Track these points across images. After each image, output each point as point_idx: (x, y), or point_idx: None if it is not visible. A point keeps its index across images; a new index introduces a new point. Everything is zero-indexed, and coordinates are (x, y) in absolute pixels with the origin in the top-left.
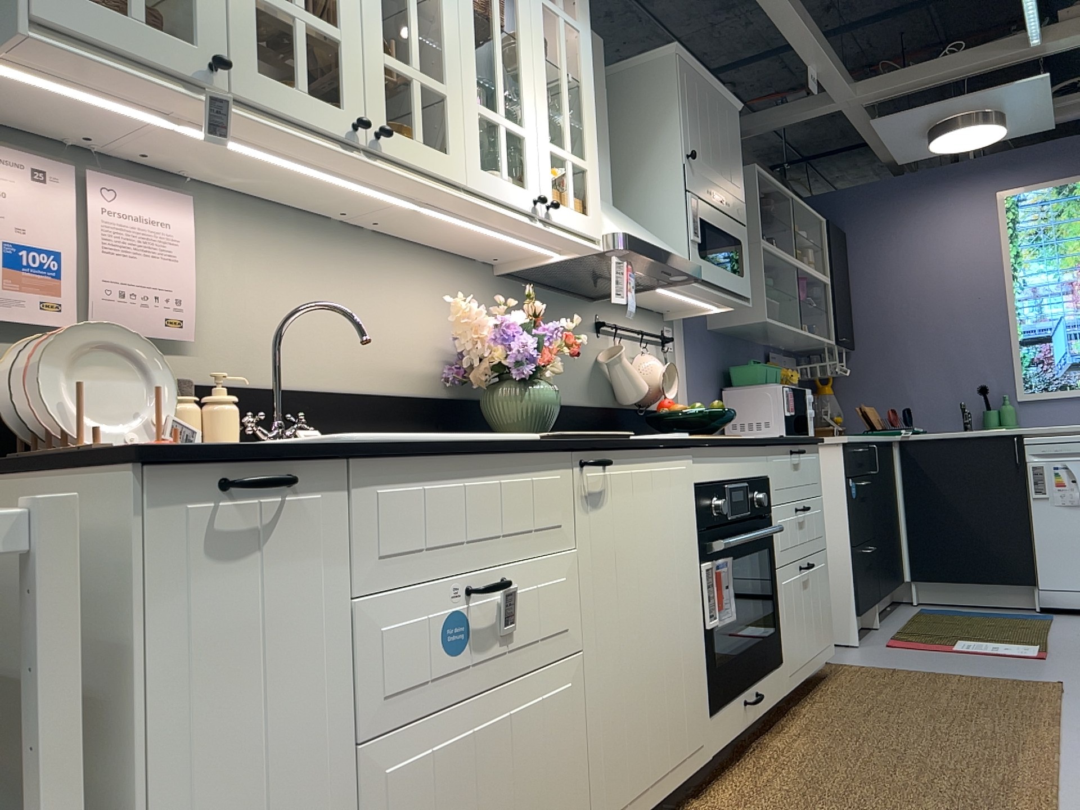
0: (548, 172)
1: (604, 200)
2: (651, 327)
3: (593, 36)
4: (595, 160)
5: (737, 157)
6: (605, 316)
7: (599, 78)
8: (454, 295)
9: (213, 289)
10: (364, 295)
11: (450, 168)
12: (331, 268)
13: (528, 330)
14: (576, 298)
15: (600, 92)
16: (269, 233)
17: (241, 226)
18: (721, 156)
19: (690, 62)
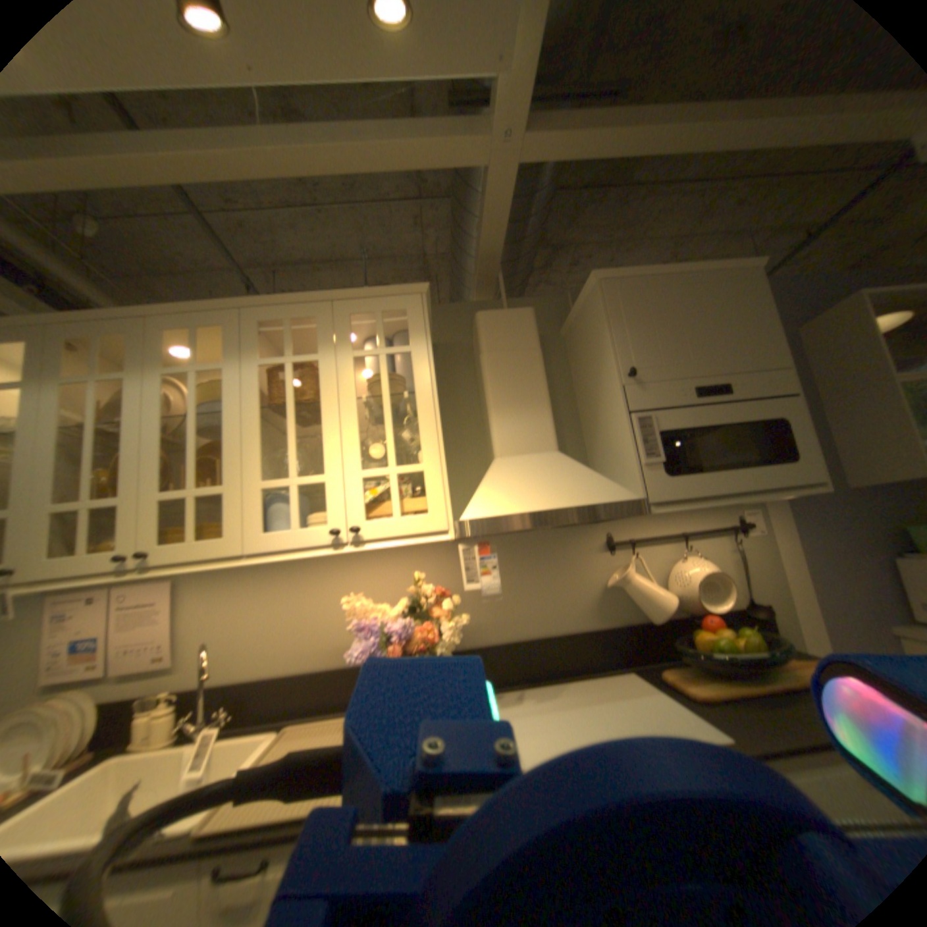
0: (357, 499)
1: (532, 454)
2: (710, 520)
3: (508, 313)
4: (433, 458)
5: (756, 323)
6: (619, 532)
7: (523, 344)
8: (401, 574)
9: (190, 631)
10: (307, 601)
11: (221, 550)
12: (278, 591)
13: (417, 614)
14: (566, 529)
15: (525, 356)
16: (230, 583)
17: (210, 586)
18: (711, 340)
19: (625, 273)
